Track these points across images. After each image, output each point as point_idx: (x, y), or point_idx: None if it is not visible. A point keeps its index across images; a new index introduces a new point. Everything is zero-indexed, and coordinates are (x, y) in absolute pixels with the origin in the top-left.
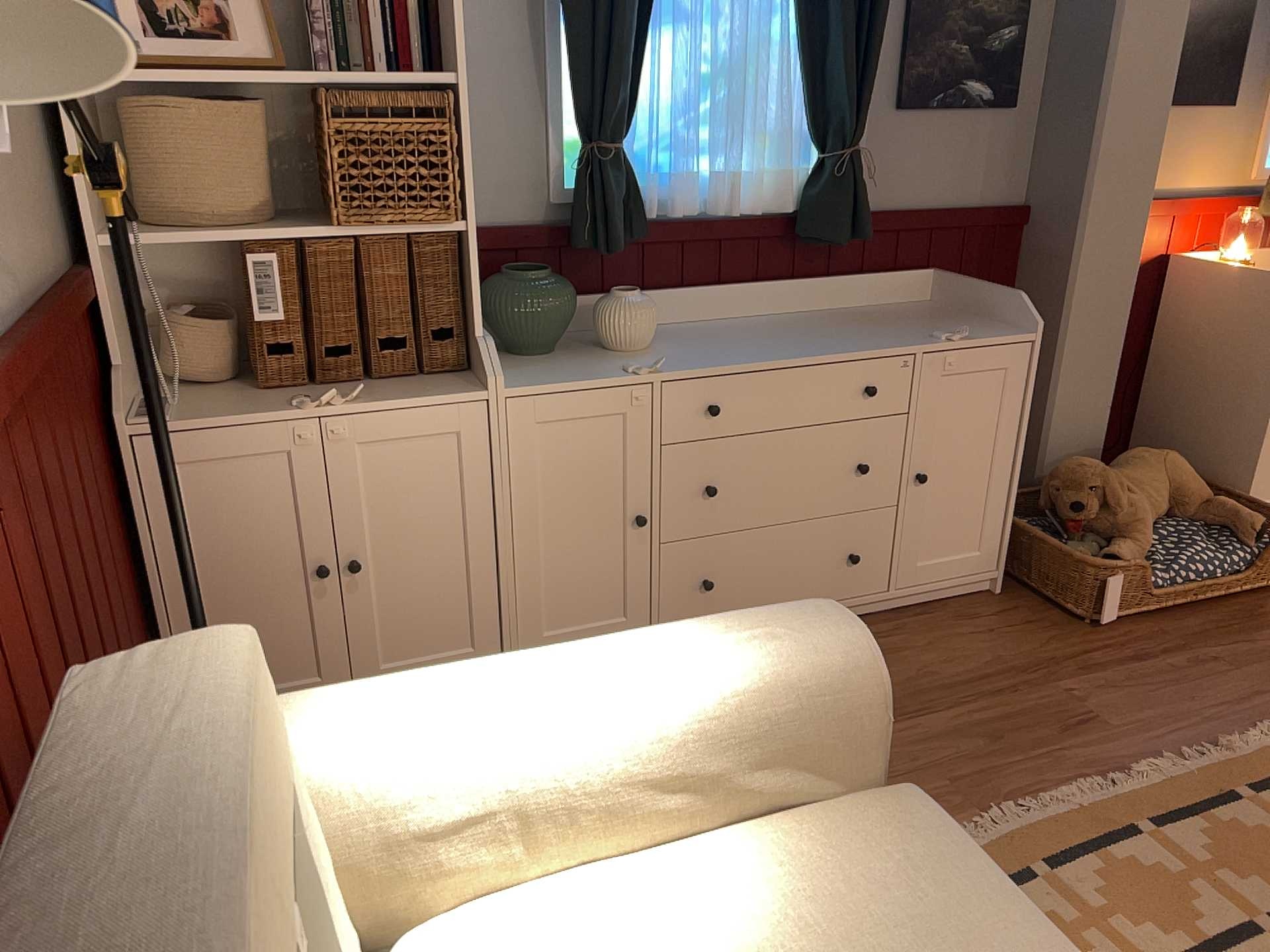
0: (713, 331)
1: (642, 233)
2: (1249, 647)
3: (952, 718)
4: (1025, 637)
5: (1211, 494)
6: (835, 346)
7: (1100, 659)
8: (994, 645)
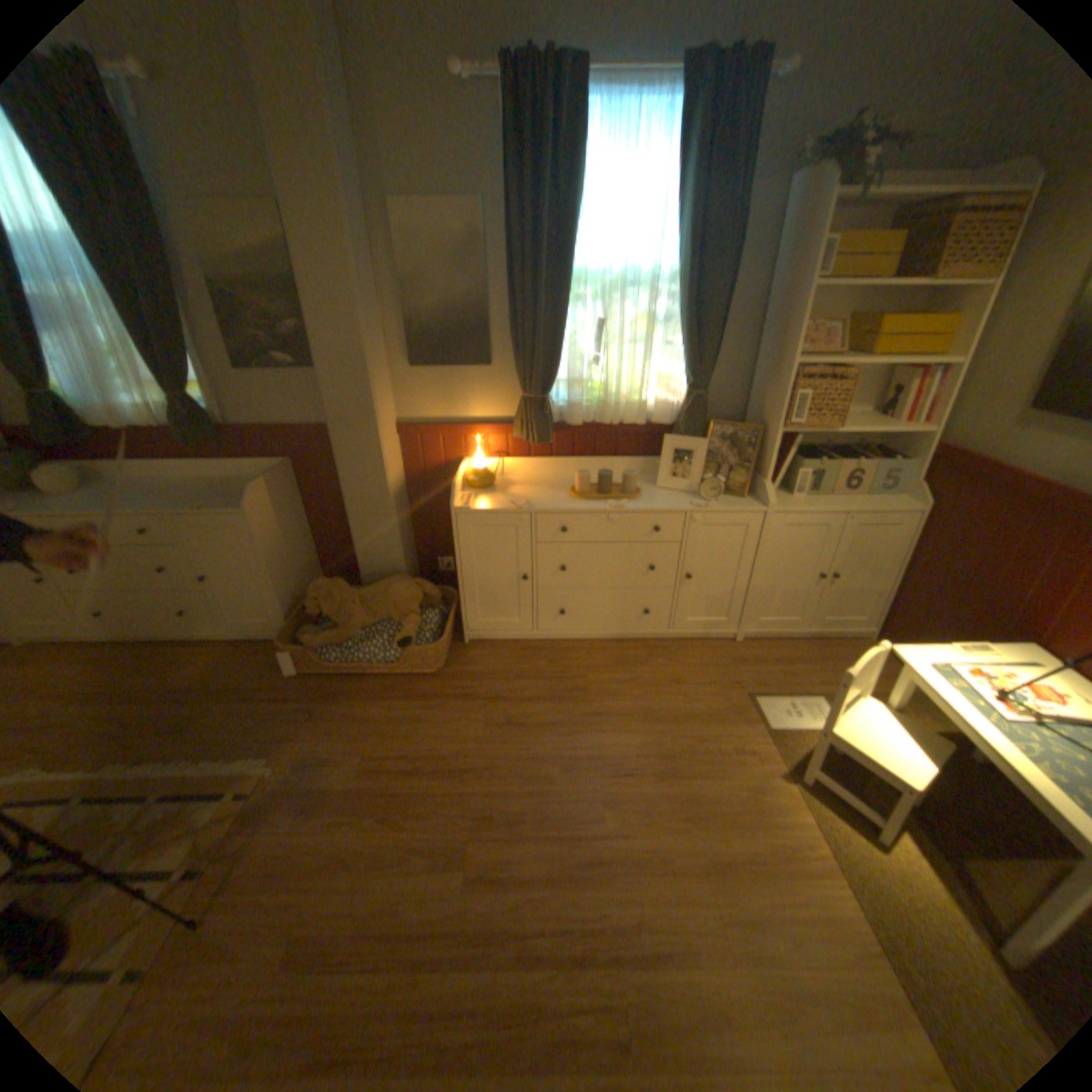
0: (127, 487)
1: (87, 434)
2: (341, 710)
3: (134, 711)
4: (251, 674)
5: (417, 612)
6: (133, 506)
7: (257, 697)
8: (229, 675)
